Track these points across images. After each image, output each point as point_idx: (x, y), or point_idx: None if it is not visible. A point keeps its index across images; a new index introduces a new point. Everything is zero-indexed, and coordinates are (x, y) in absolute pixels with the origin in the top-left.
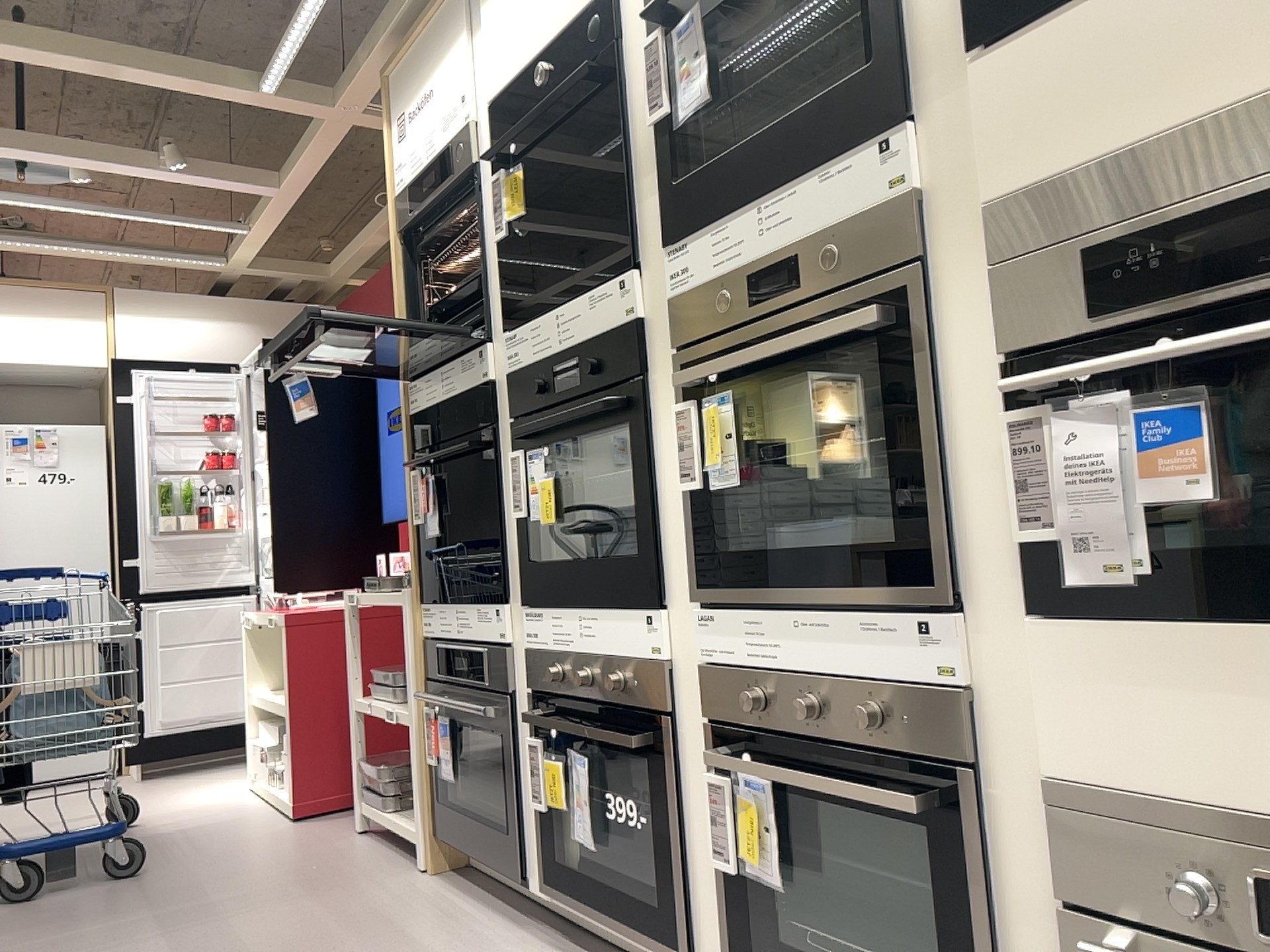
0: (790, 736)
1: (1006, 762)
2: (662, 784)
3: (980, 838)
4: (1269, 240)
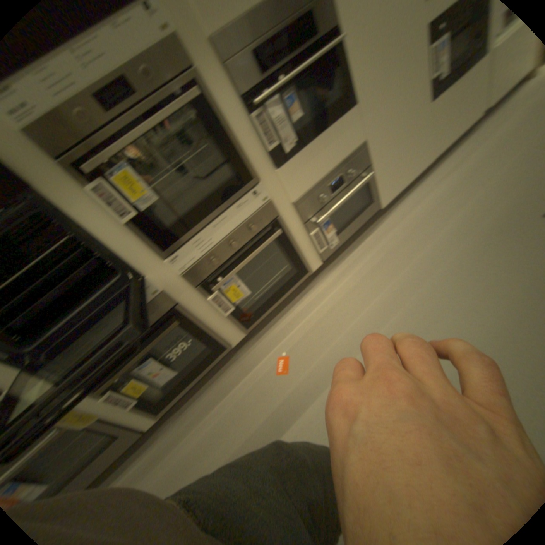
0: (229, 258)
1: (283, 207)
2: (191, 323)
3: (287, 227)
4: (291, 38)
